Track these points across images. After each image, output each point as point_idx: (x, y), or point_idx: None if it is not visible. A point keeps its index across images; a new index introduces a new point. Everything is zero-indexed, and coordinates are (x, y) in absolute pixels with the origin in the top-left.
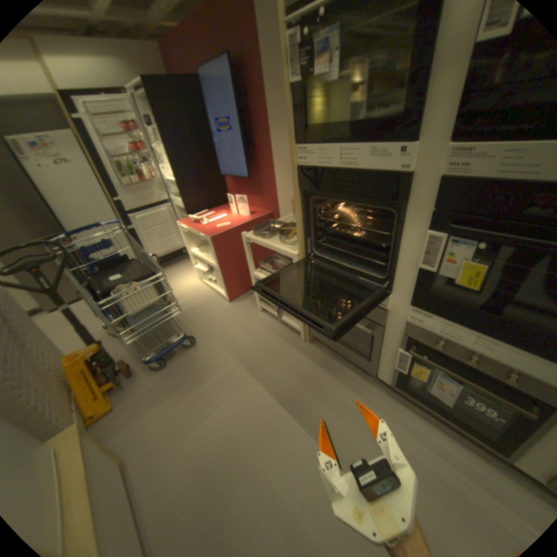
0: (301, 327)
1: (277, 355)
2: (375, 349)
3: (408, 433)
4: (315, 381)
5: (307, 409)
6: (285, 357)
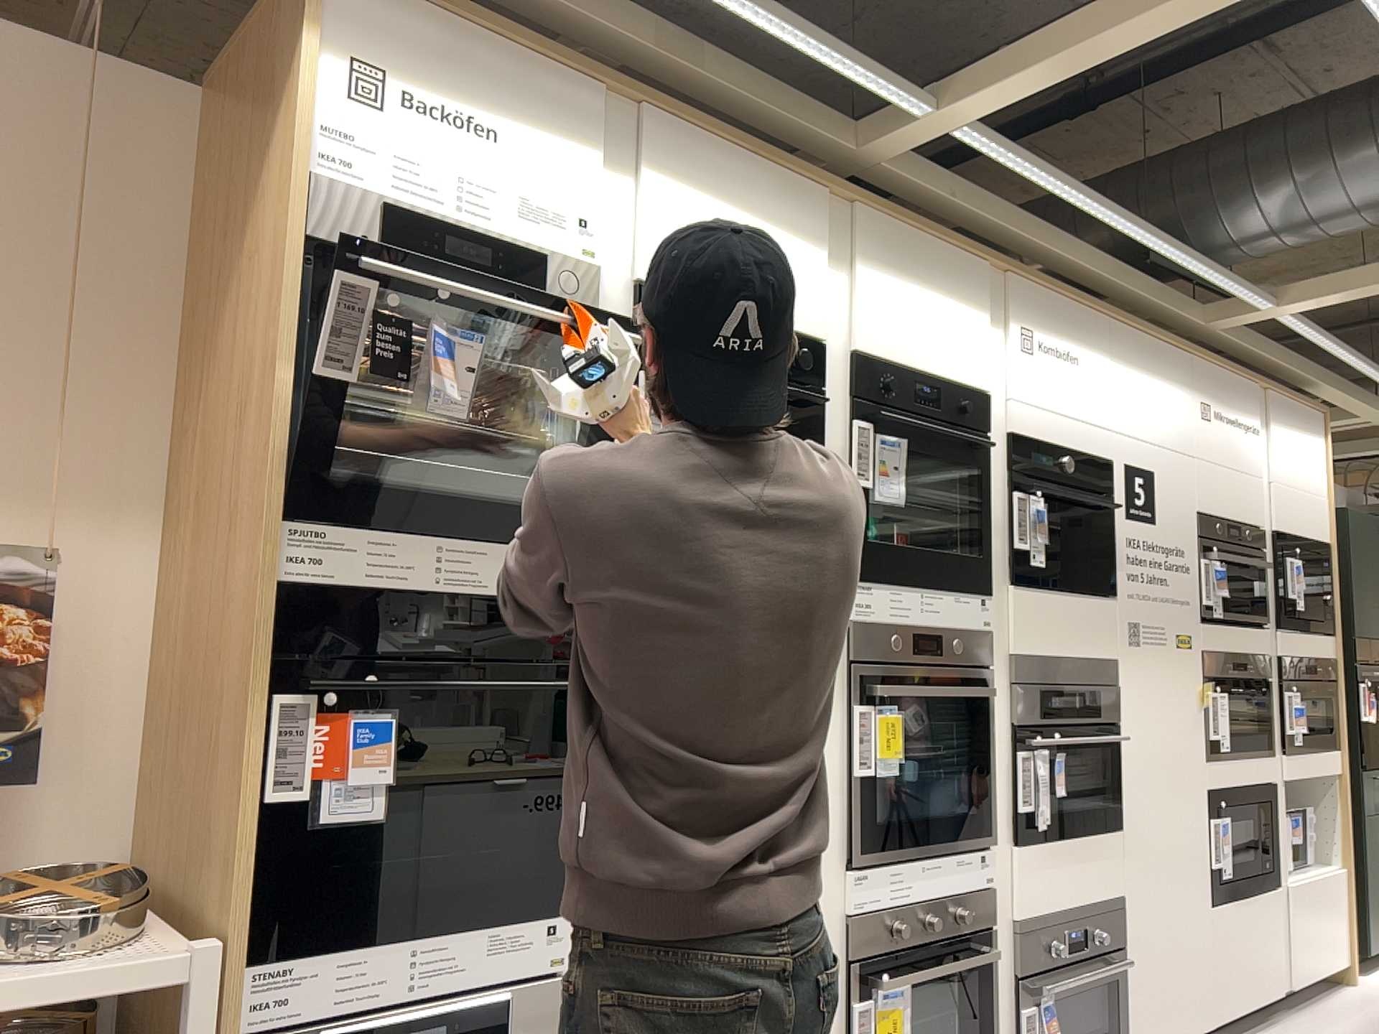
0: None
1: None
2: None
3: None
4: None
5: None
6: None
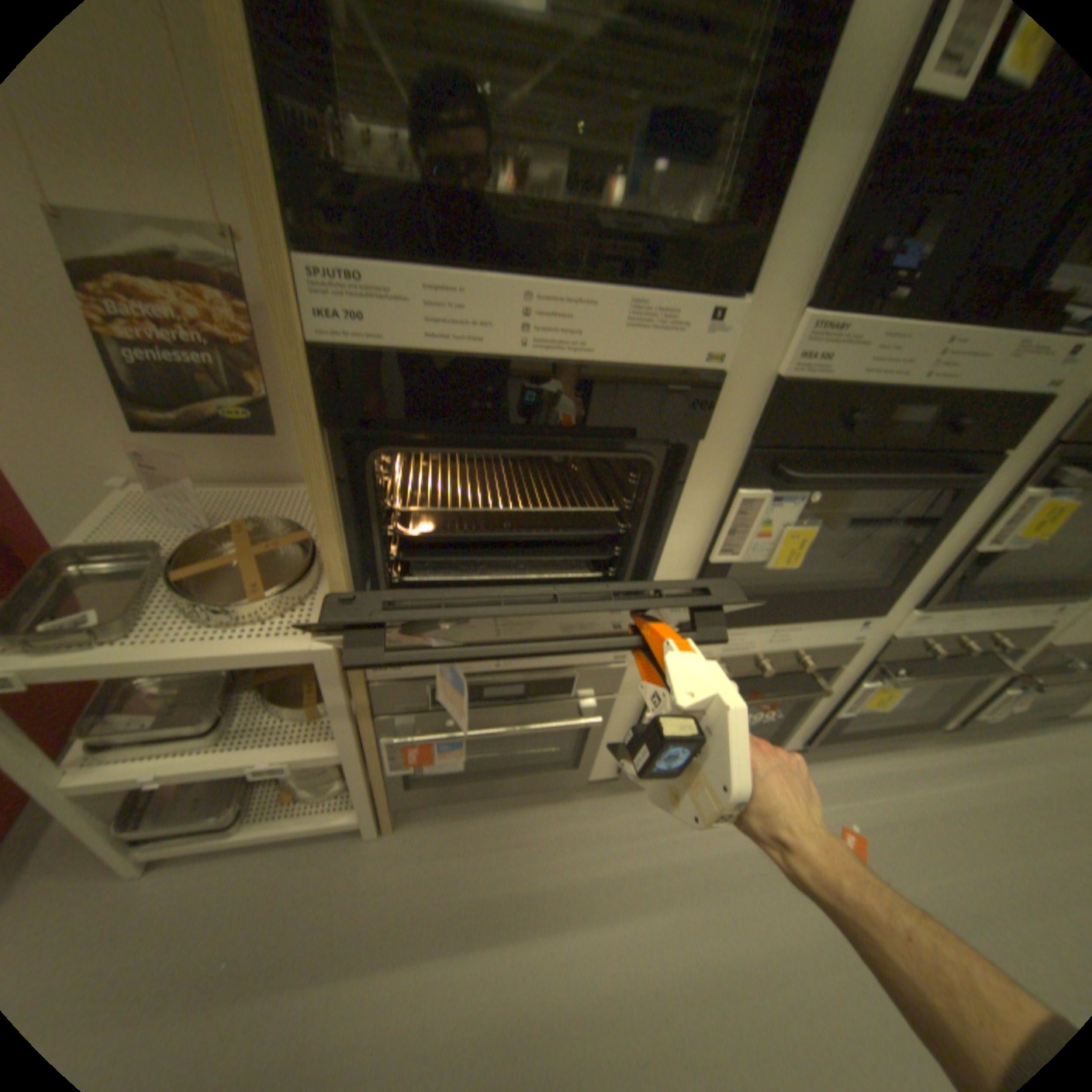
0: (360, 814)
1: (334, 952)
2: (587, 741)
3: (674, 832)
4: (484, 909)
5: (529, 994)
6: (362, 931)
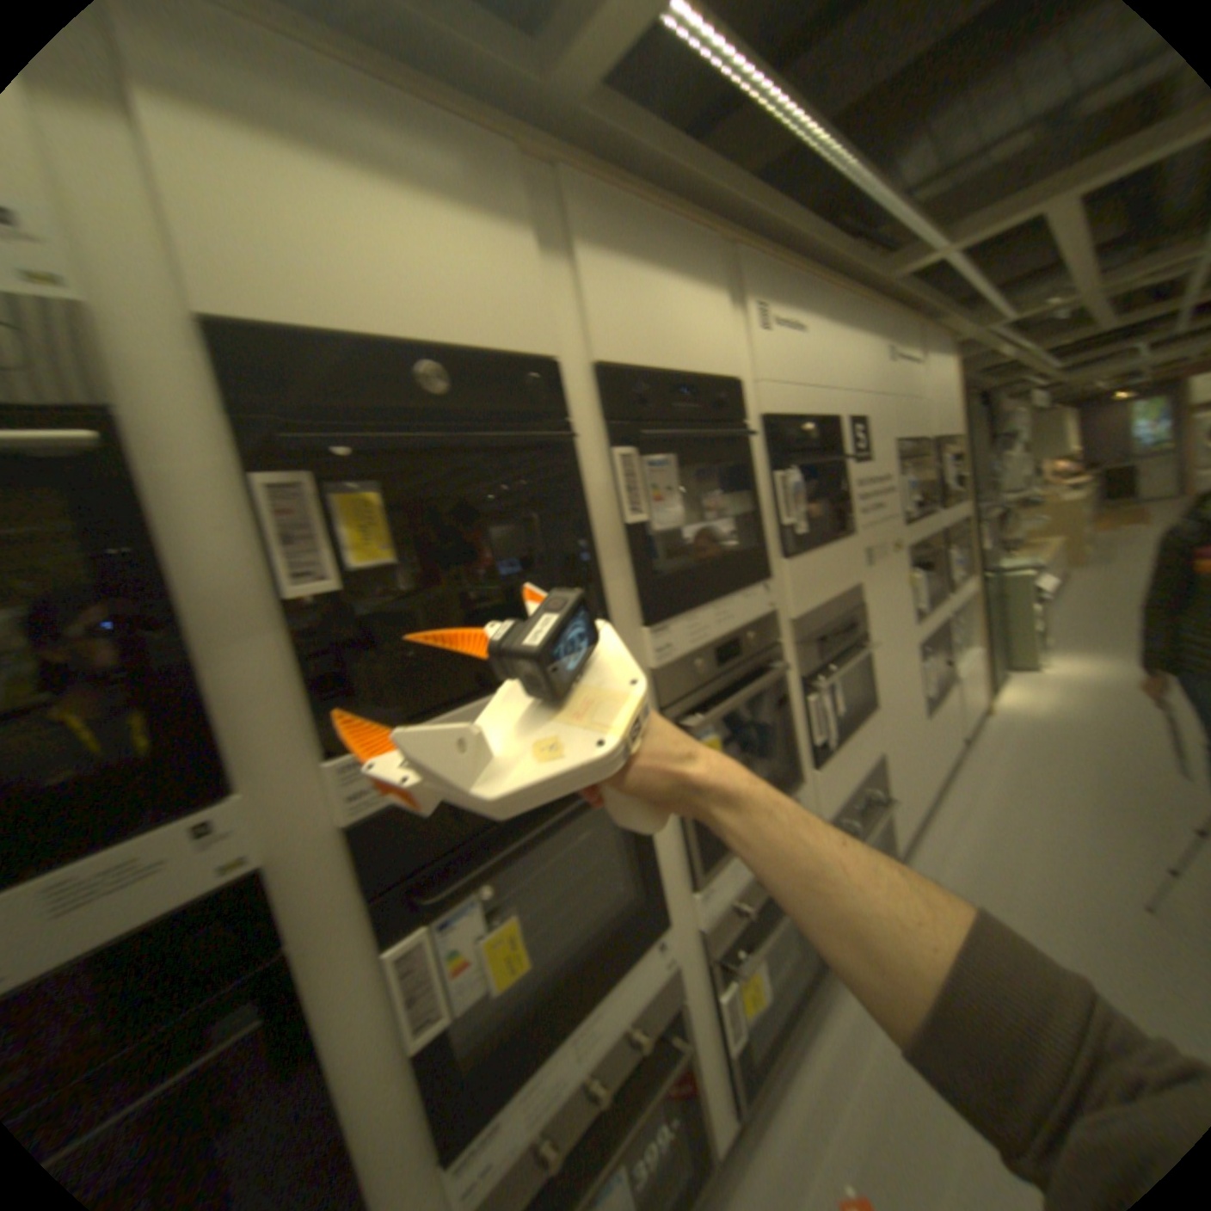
0: None
1: None
2: None
3: None
4: None
5: None
6: None
